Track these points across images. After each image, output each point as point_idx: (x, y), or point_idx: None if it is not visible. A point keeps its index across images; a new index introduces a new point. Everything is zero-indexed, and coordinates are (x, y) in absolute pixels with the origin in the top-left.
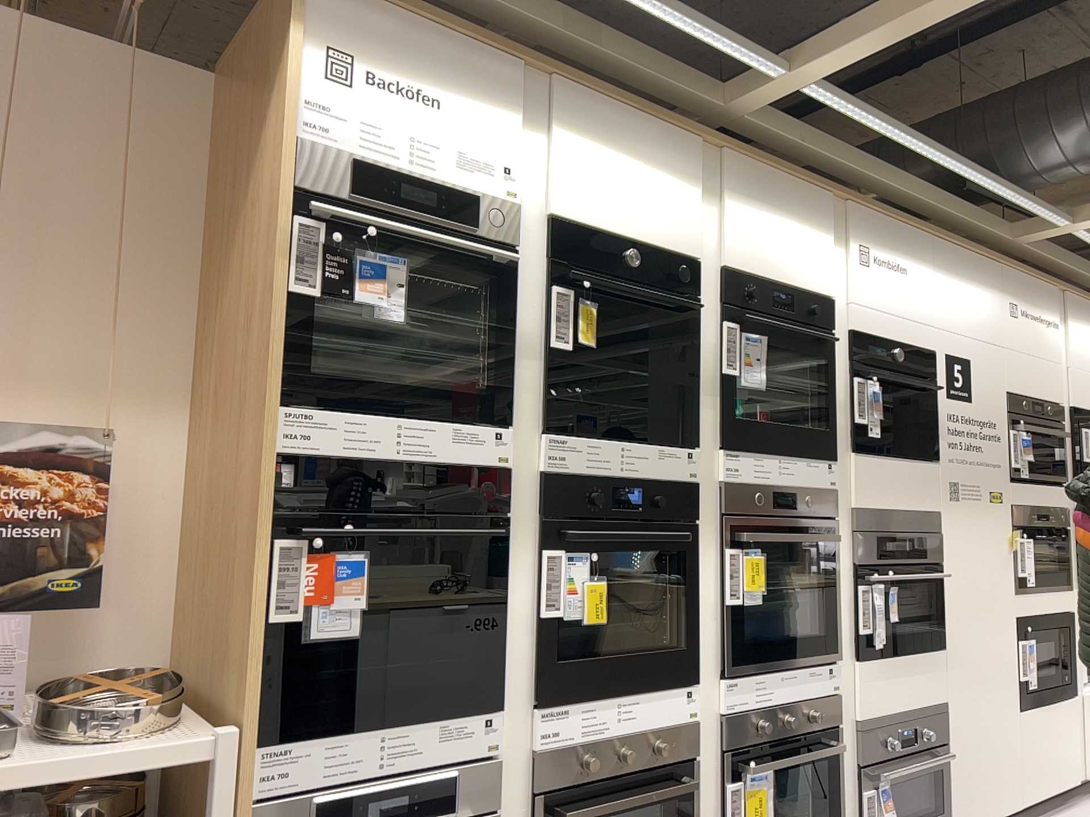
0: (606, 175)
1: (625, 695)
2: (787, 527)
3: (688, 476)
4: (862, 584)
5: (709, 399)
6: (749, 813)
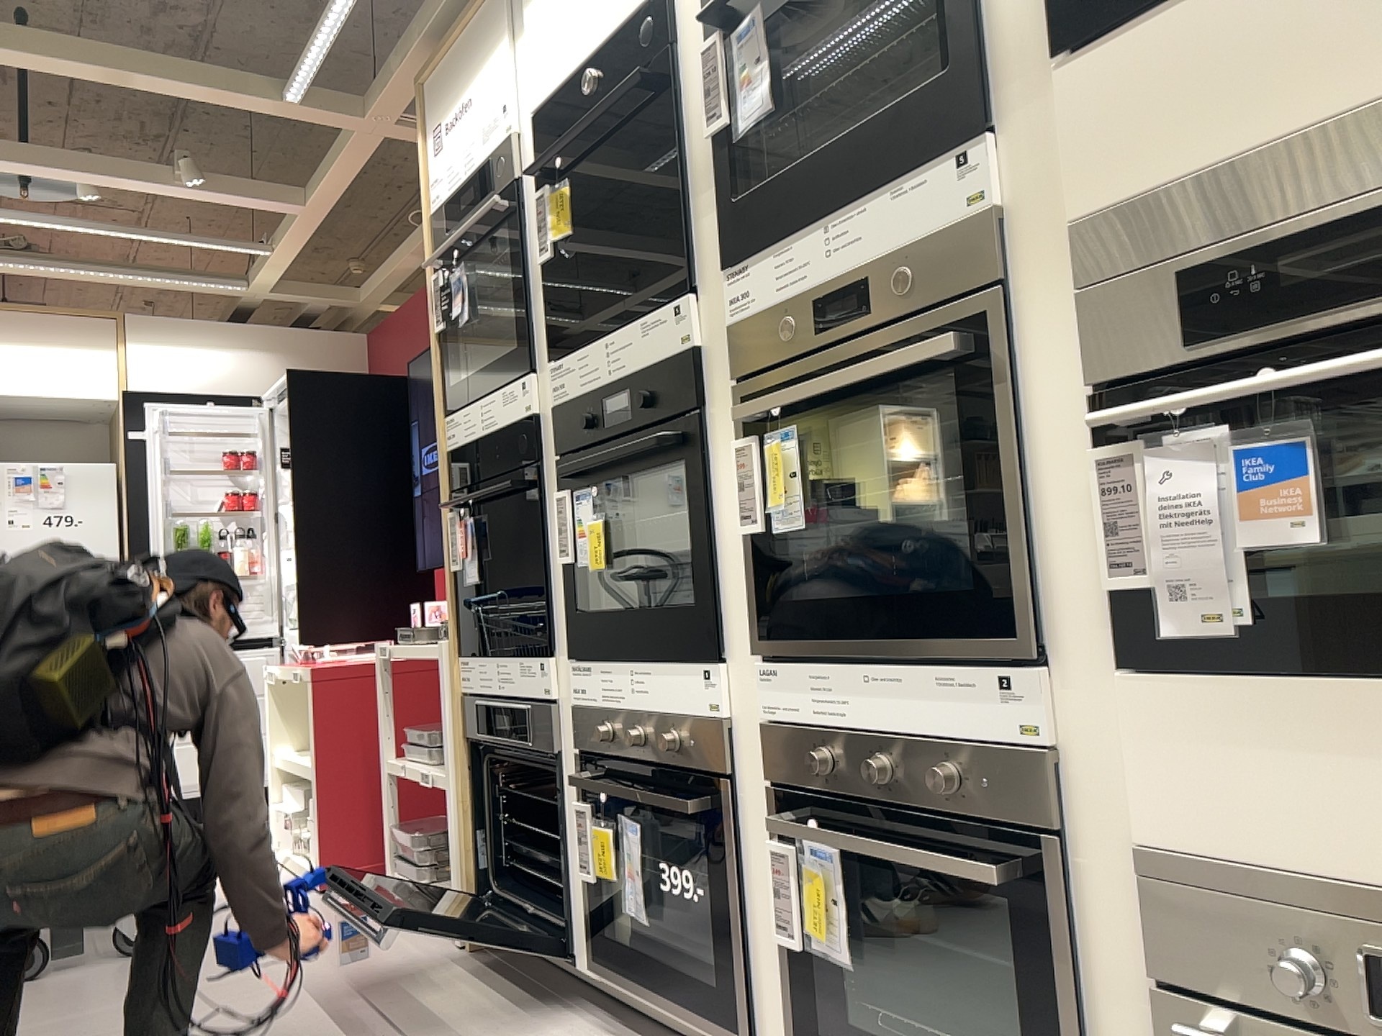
0: (559, 11)
1: (638, 663)
2: (855, 360)
3: (676, 343)
4: (1124, 442)
5: (706, 196)
6: (812, 914)
